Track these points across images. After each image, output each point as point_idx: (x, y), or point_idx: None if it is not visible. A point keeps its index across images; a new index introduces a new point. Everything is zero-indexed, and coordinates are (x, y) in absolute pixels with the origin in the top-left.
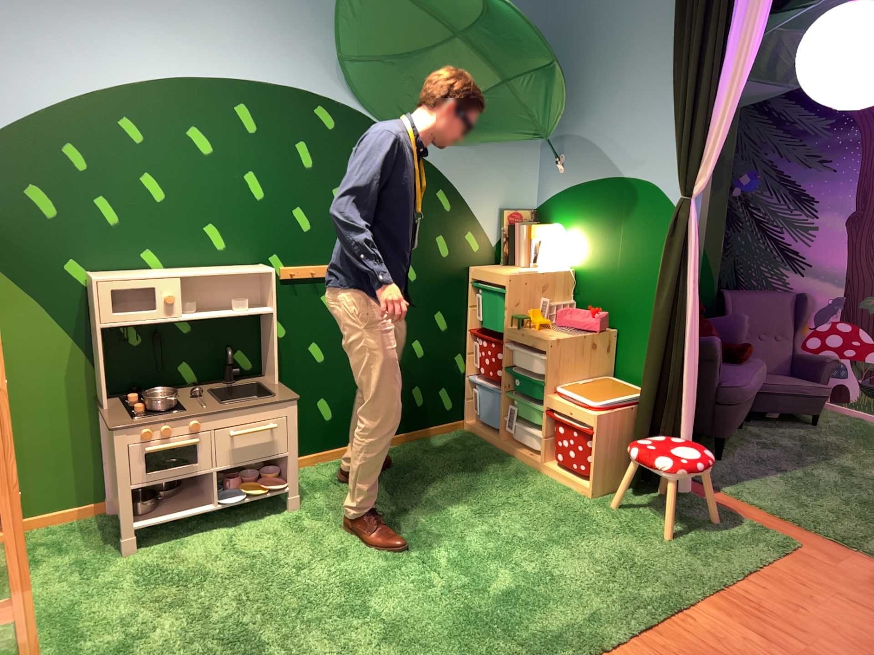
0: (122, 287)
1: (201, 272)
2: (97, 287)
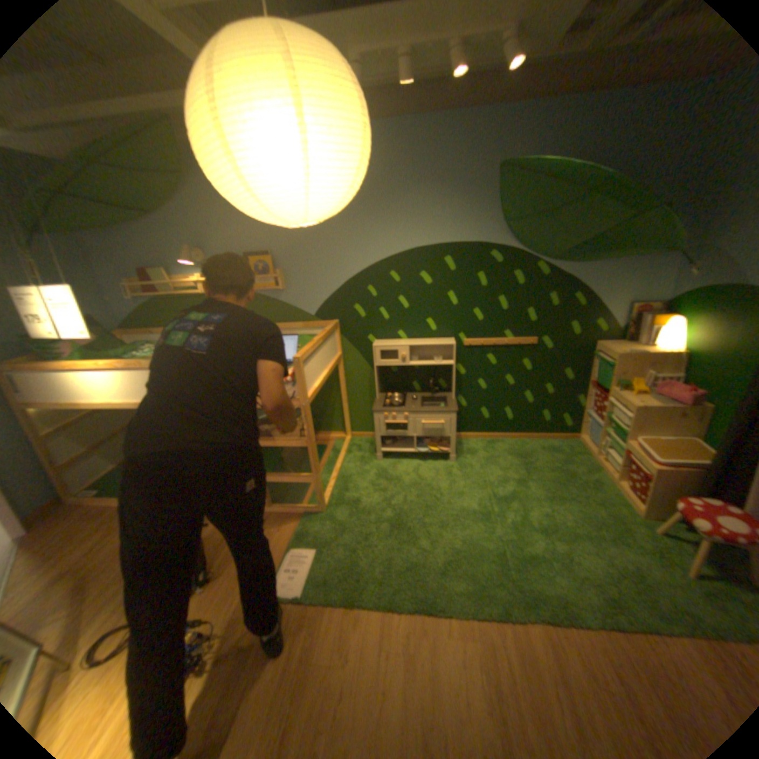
0: (384, 350)
1: (419, 343)
2: (374, 350)
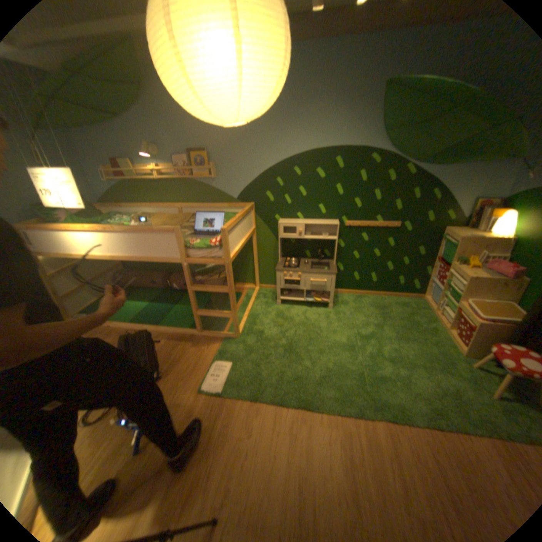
0: (286, 226)
1: (312, 222)
2: (279, 225)
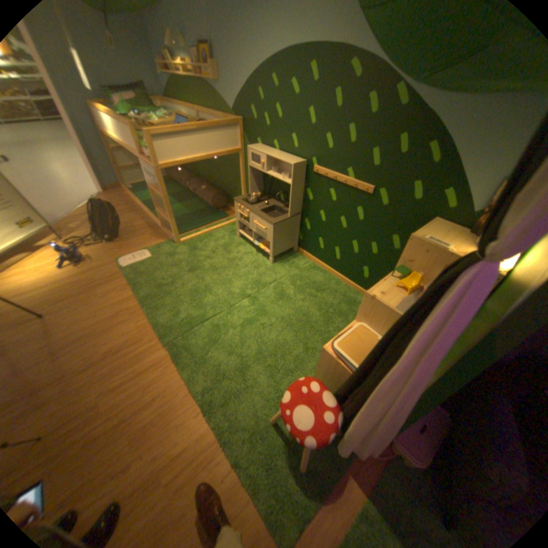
0: (253, 153)
1: (276, 156)
2: (249, 151)
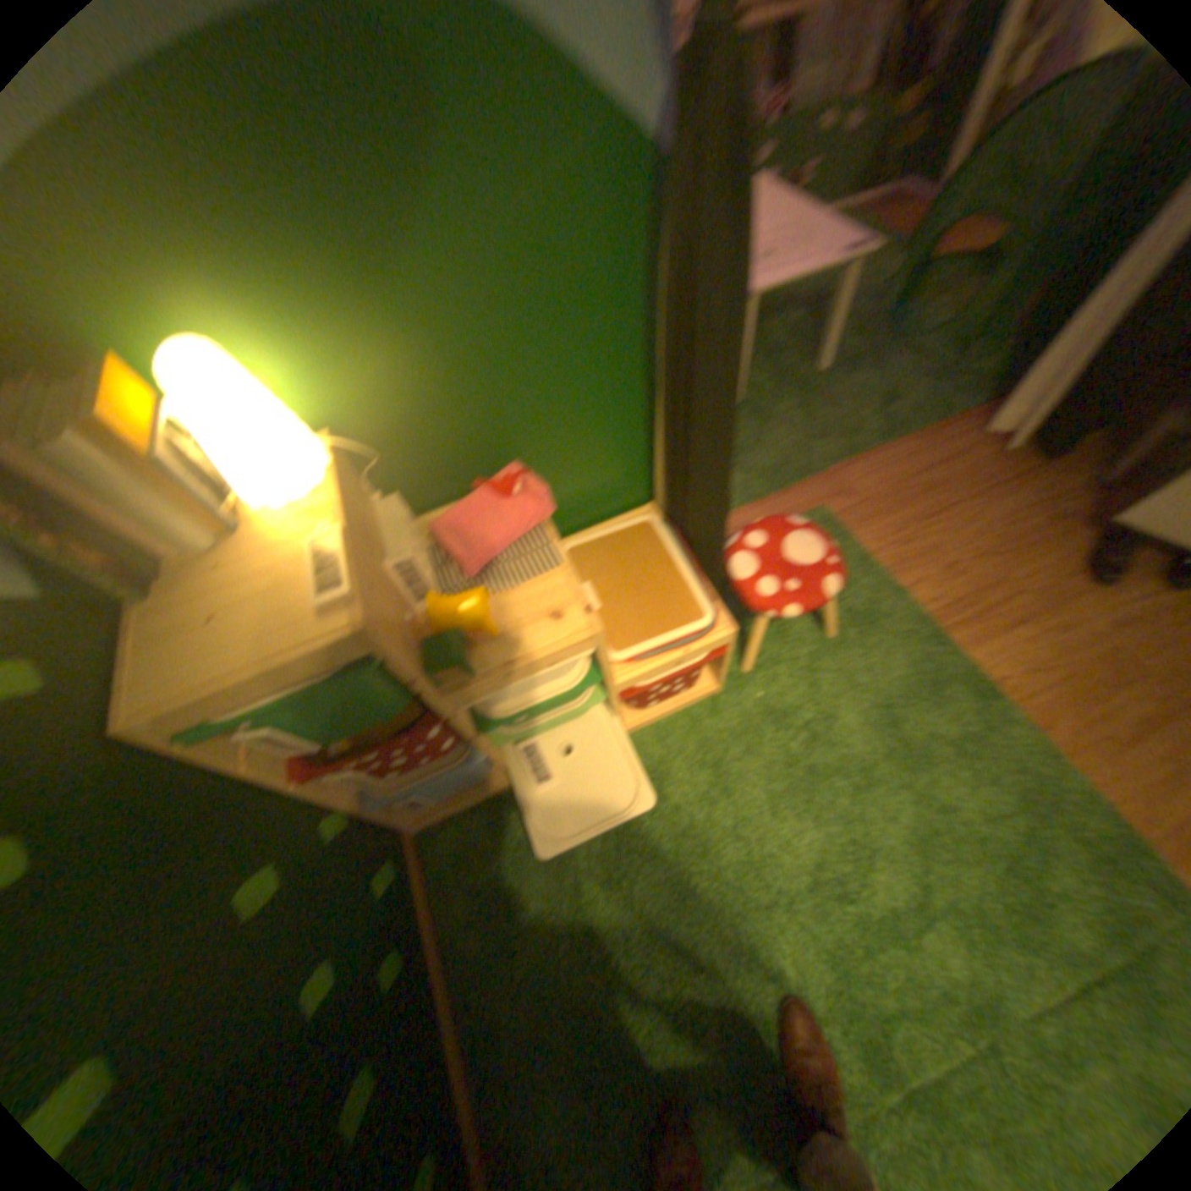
0: None
1: None
2: None
